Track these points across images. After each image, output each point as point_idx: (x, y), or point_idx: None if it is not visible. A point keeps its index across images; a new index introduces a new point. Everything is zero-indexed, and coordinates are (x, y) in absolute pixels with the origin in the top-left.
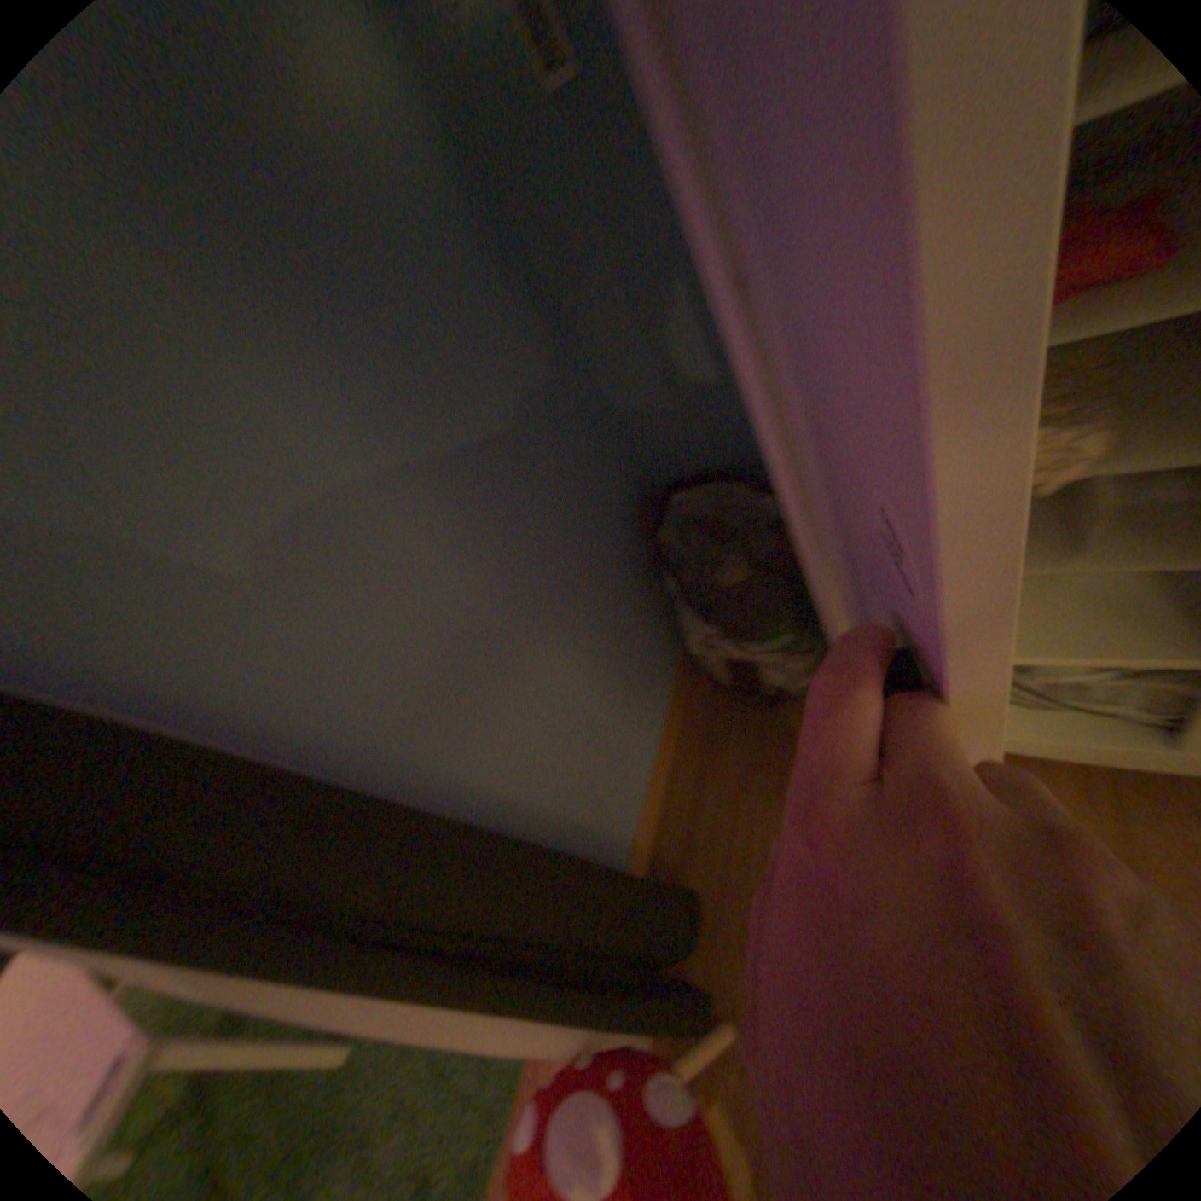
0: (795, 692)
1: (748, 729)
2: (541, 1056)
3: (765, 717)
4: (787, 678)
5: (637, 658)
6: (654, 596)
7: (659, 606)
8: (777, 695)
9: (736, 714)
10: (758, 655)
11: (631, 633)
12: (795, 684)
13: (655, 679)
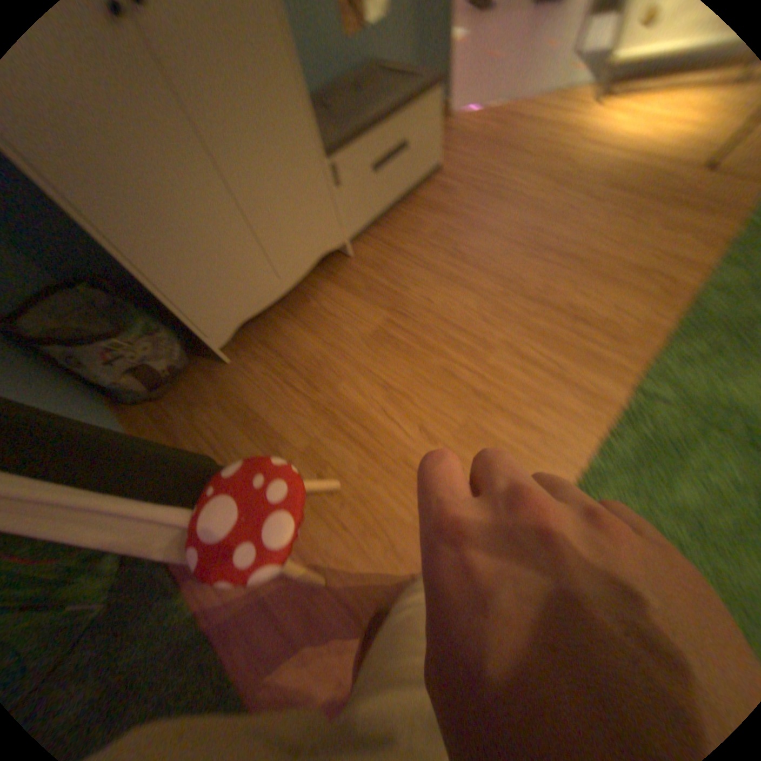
0: (175, 366)
1: (171, 401)
2: (171, 531)
3: (175, 390)
4: (164, 359)
5: (69, 402)
6: (52, 375)
7: (62, 380)
8: (169, 373)
9: (161, 402)
10: (138, 352)
11: (51, 390)
12: (171, 360)
13: (95, 413)
